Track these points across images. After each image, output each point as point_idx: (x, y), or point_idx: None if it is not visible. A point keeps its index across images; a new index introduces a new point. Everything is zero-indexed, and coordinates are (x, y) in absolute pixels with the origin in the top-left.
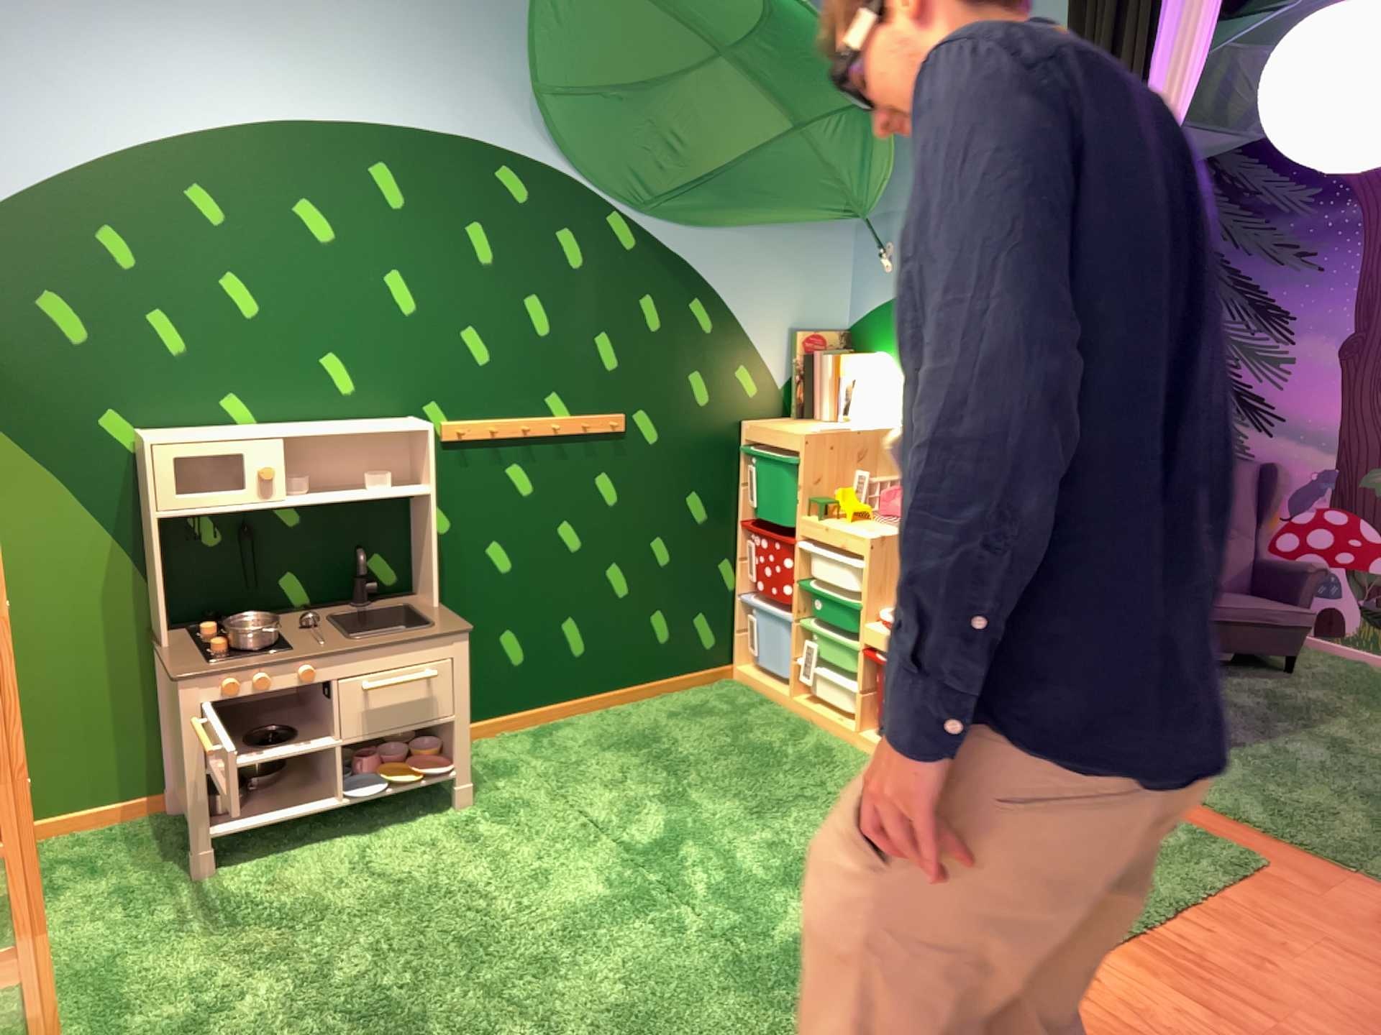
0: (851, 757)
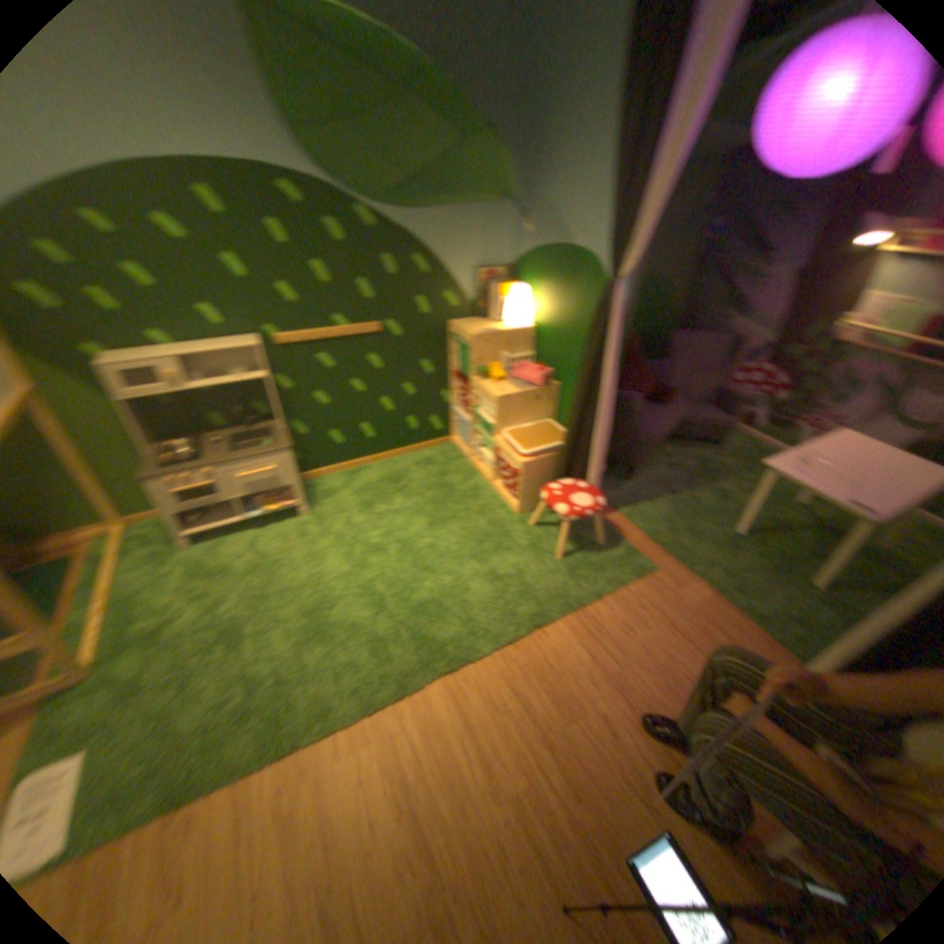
0: (485, 493)
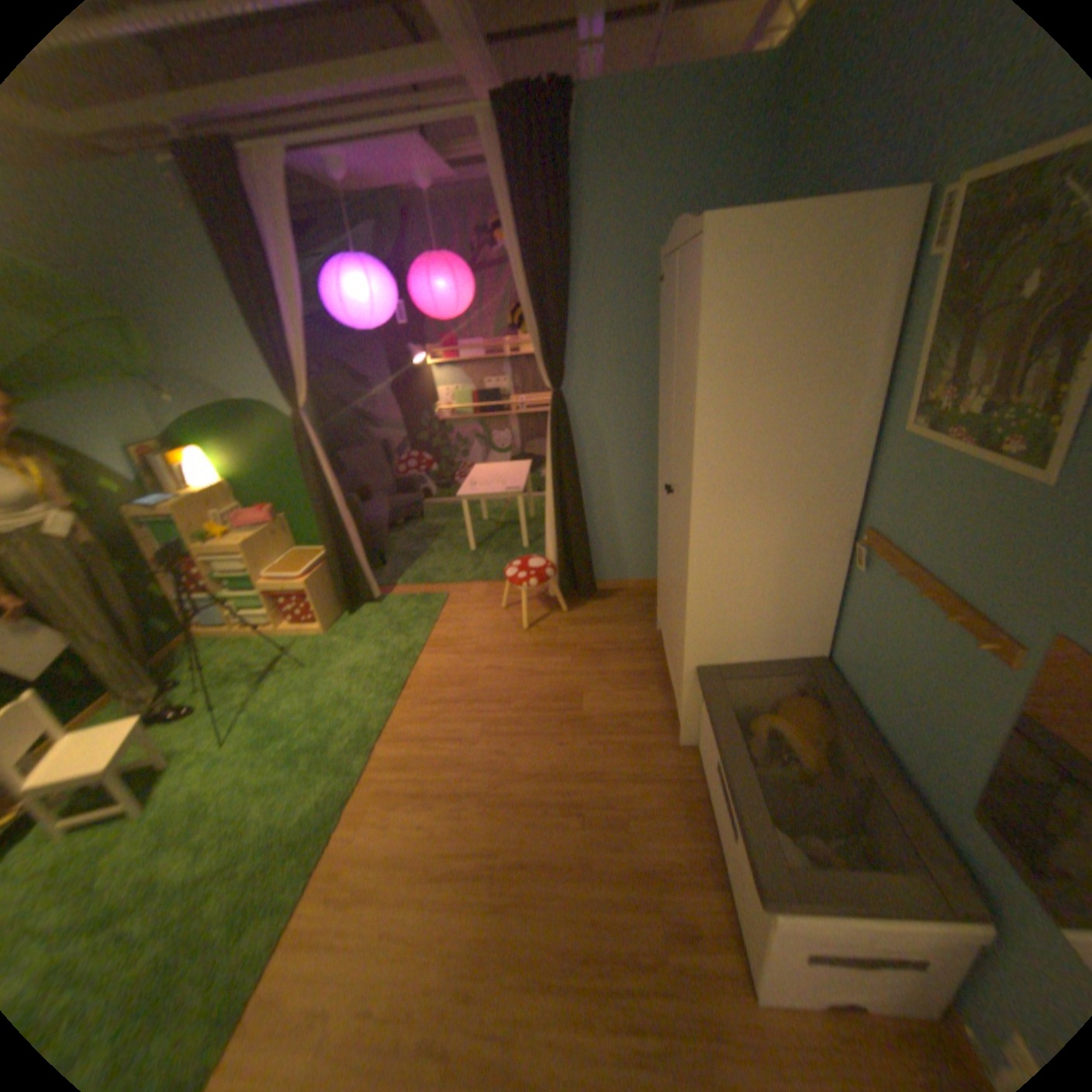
0: (279, 641)
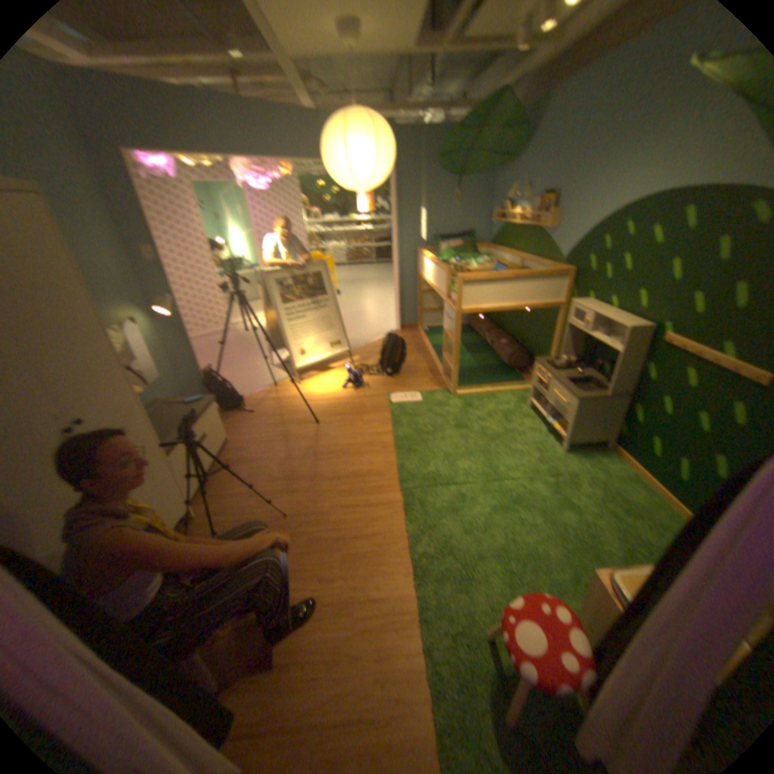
0: None
